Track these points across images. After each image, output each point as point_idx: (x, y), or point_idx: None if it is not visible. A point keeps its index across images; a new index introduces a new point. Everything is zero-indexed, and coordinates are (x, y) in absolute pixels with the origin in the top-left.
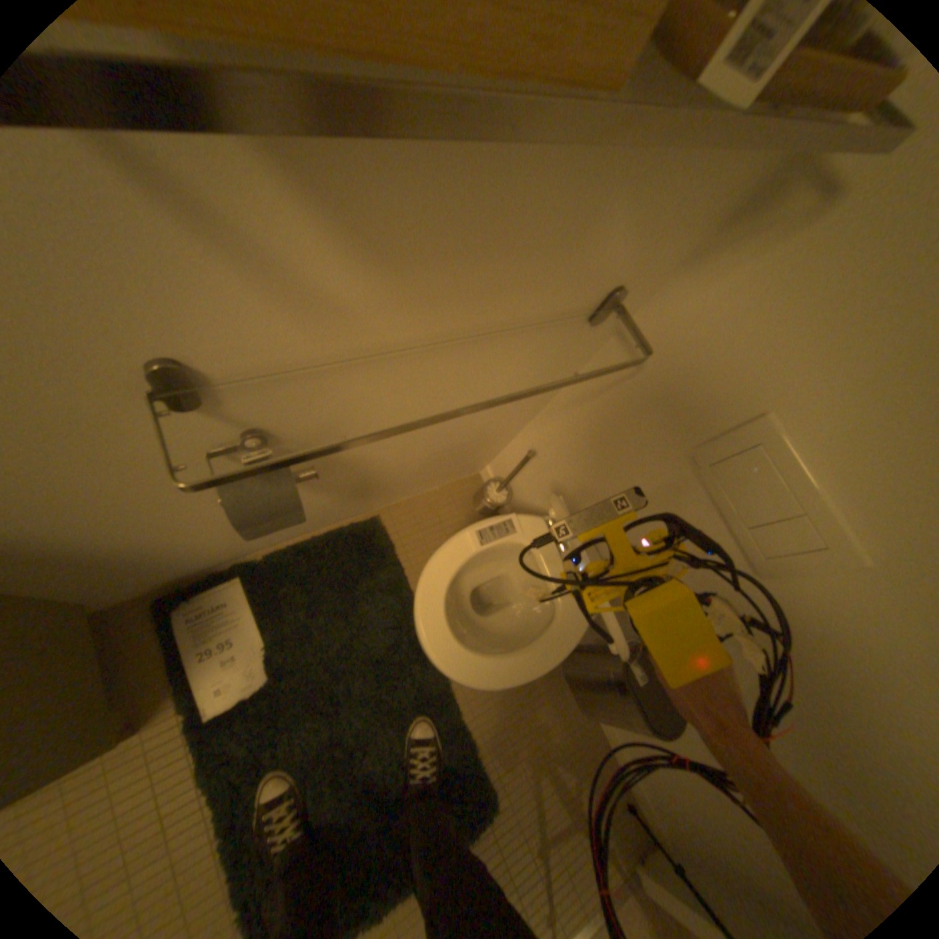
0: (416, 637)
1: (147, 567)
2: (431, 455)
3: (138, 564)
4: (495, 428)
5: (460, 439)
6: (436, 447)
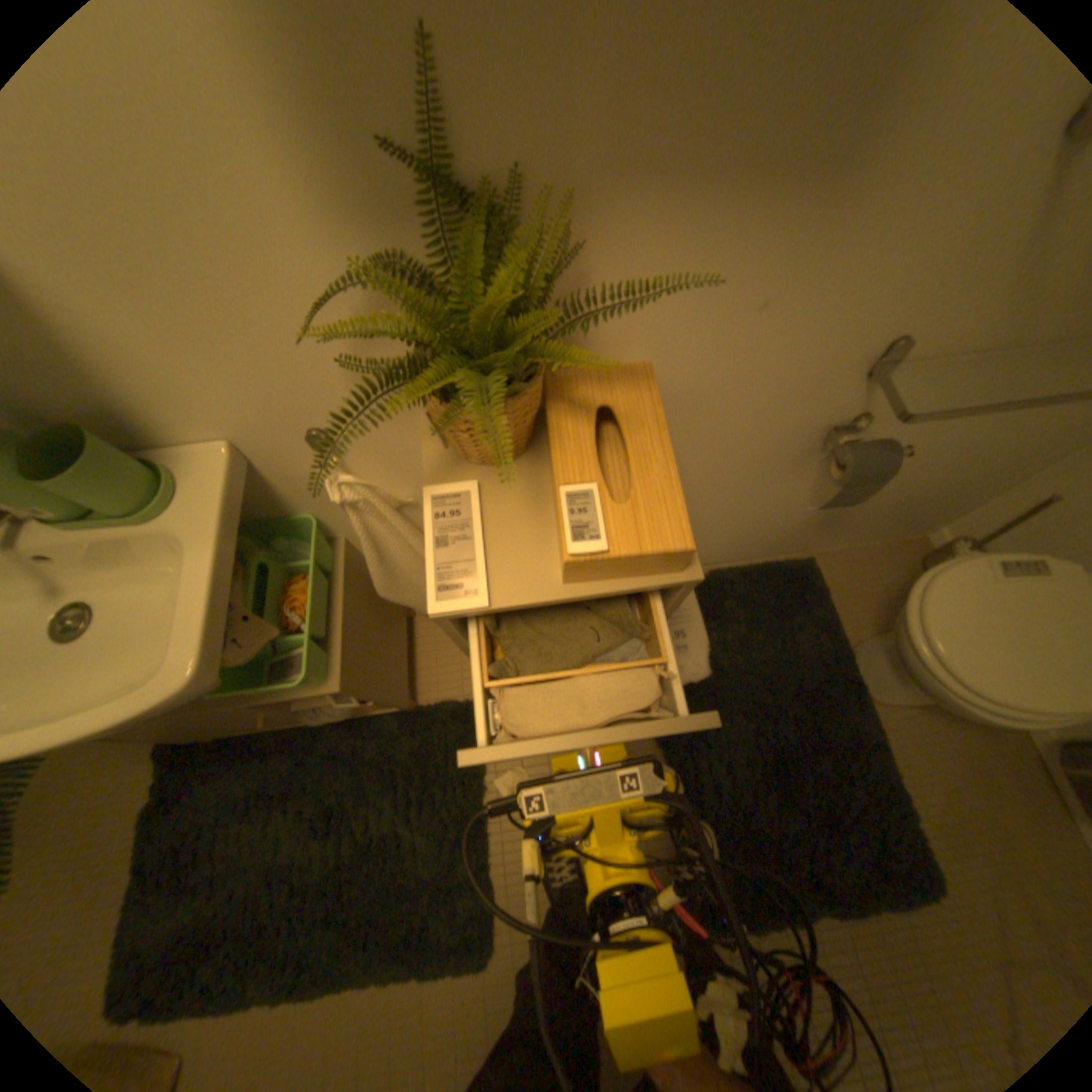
0: (854, 682)
1: None
2: (923, 489)
3: None
4: (1007, 468)
5: (965, 474)
6: (937, 478)
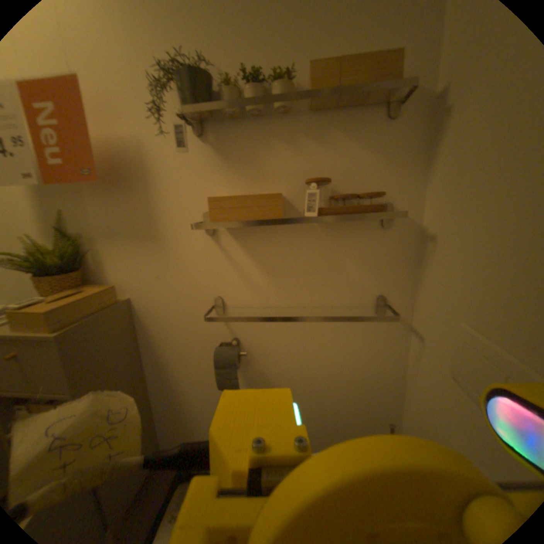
0: None
1: (188, 433)
2: (327, 414)
3: (186, 425)
4: (370, 407)
5: (344, 405)
6: (327, 405)
